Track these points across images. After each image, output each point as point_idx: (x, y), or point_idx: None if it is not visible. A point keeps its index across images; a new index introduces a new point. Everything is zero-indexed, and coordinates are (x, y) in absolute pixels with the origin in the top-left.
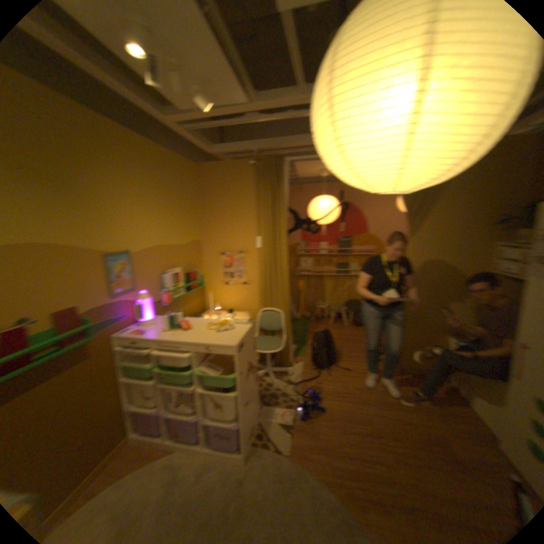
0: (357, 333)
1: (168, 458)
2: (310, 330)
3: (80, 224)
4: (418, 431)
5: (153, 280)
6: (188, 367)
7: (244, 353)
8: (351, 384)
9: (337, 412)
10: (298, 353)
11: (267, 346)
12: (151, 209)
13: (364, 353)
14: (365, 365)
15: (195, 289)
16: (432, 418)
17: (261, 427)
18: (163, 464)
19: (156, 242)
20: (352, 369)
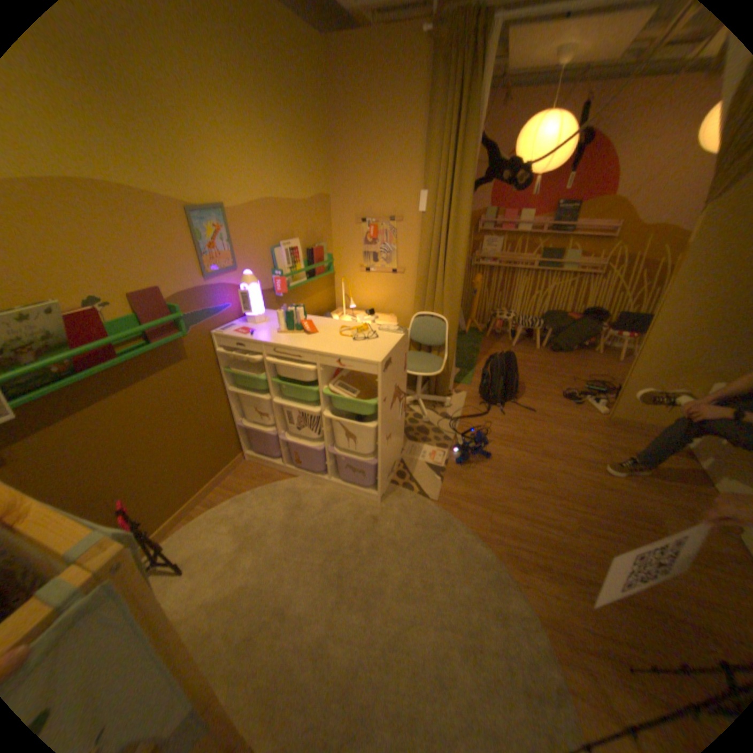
0: (555, 361)
1: (293, 481)
2: (483, 350)
3: (147, 149)
4: (620, 499)
5: (263, 255)
6: (314, 383)
7: (392, 373)
8: (533, 429)
9: (508, 460)
10: (463, 379)
11: (422, 366)
12: (253, 129)
13: (561, 390)
14: (558, 406)
15: (323, 275)
16: (646, 486)
17: (405, 464)
18: (287, 486)
19: (265, 192)
20: (537, 410)
